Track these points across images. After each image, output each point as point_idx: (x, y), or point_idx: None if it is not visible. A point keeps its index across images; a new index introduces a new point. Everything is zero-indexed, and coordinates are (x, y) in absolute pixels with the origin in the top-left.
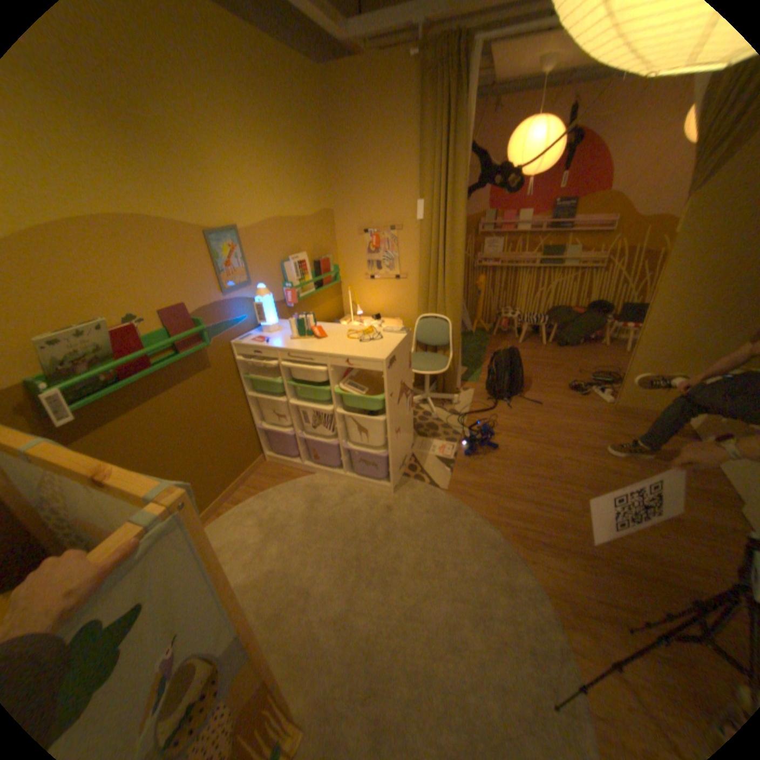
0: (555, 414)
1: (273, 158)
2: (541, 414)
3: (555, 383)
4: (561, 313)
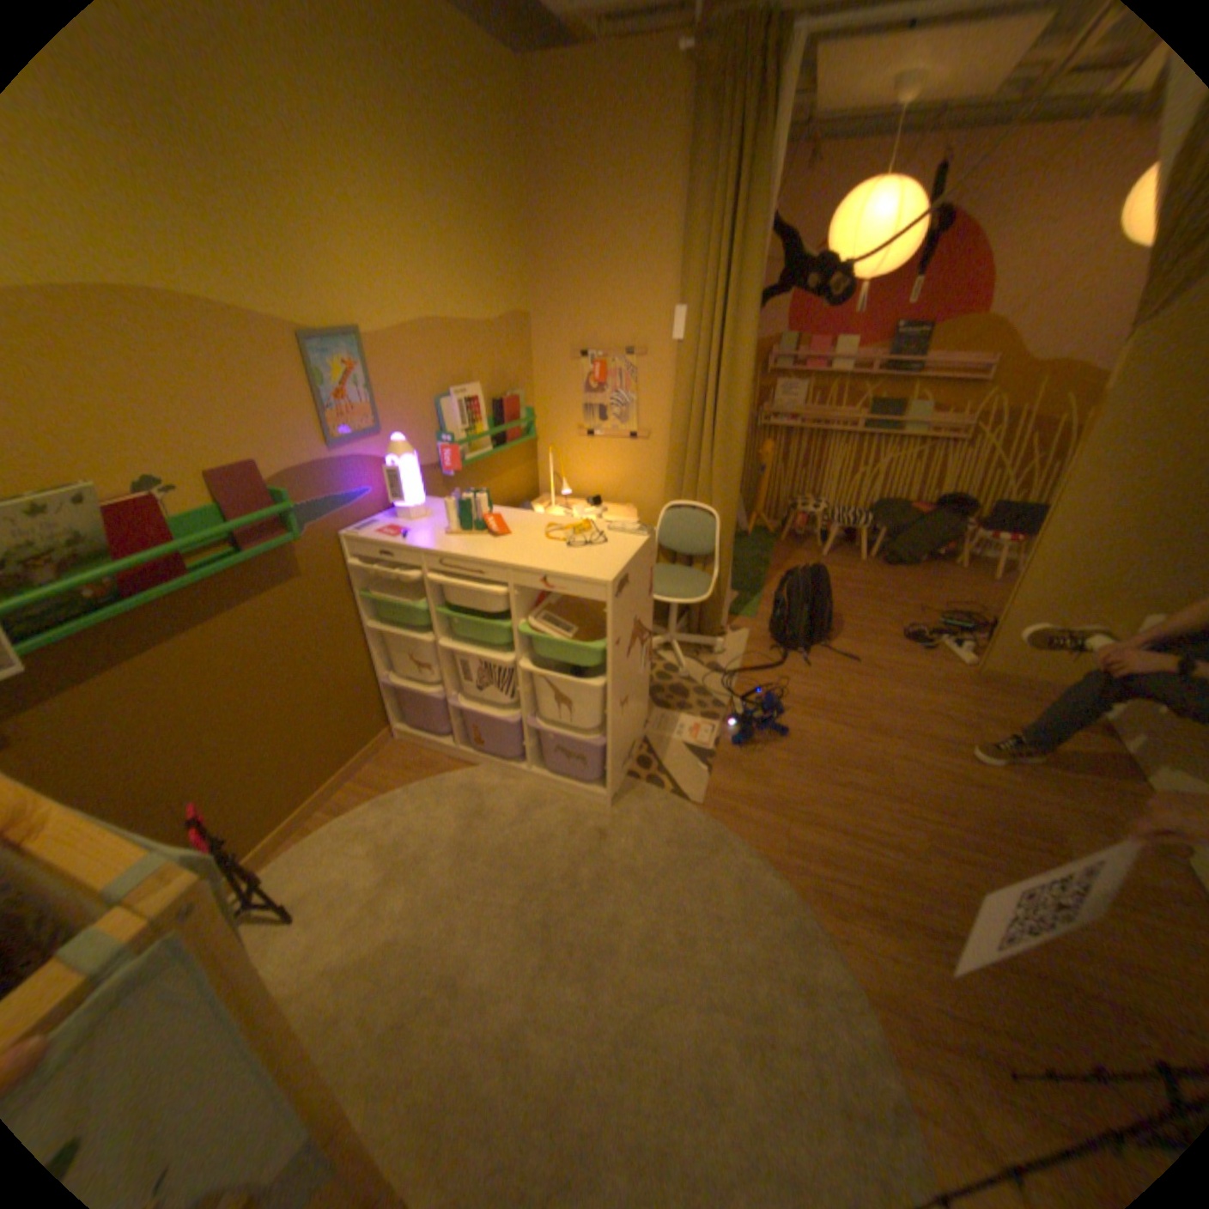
0: (881, 679)
1: (430, 213)
2: (858, 678)
3: (881, 626)
4: (893, 511)
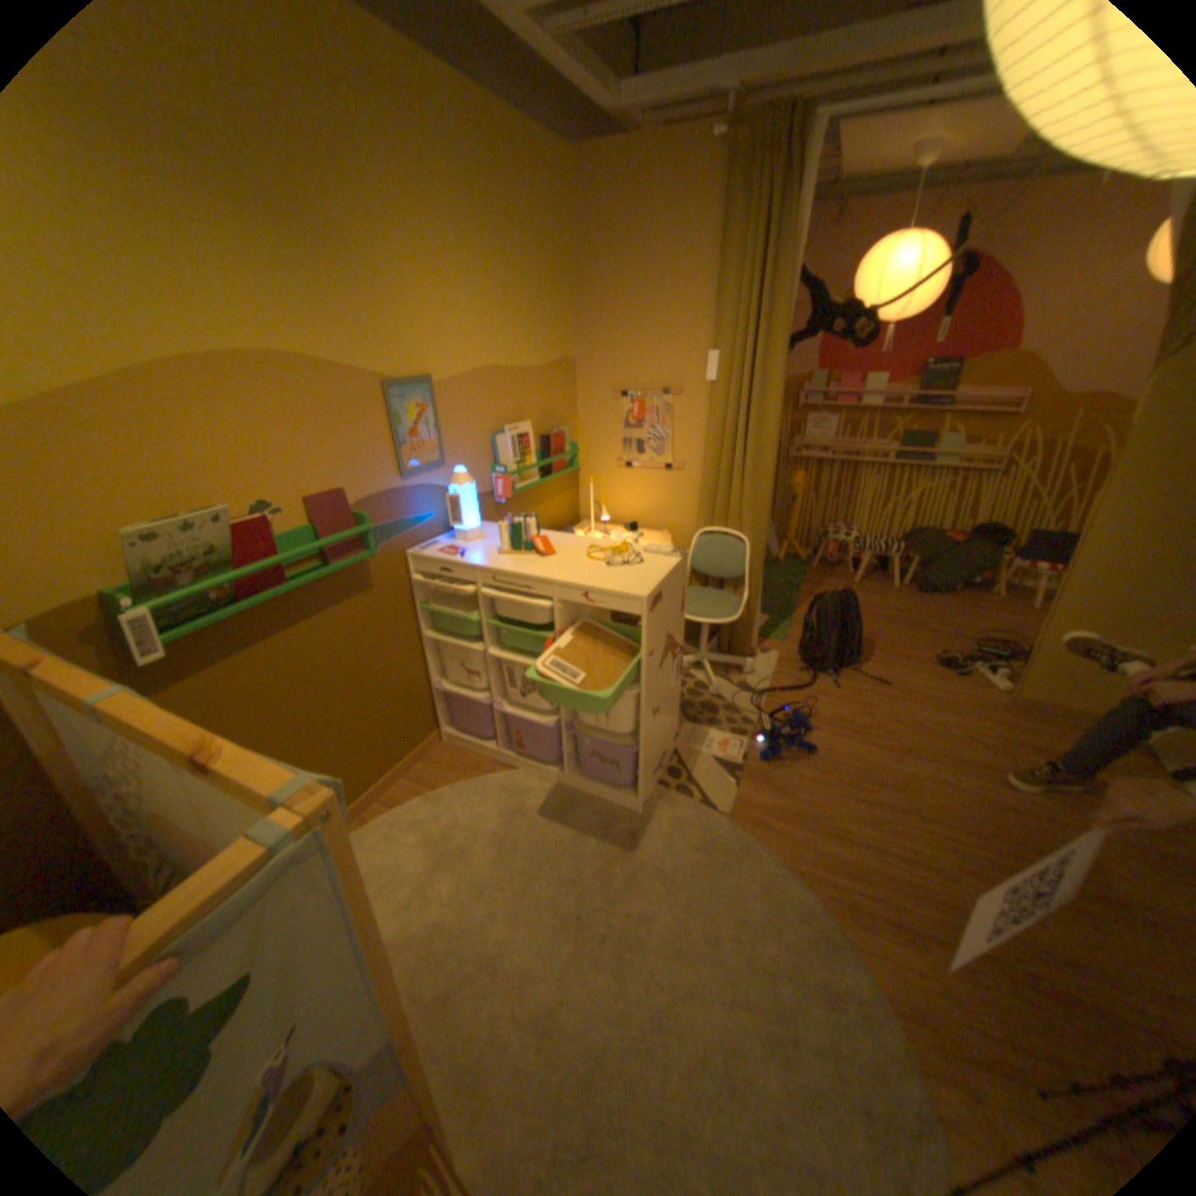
0: (912, 703)
1: (494, 278)
2: (888, 701)
3: (913, 652)
4: (926, 540)
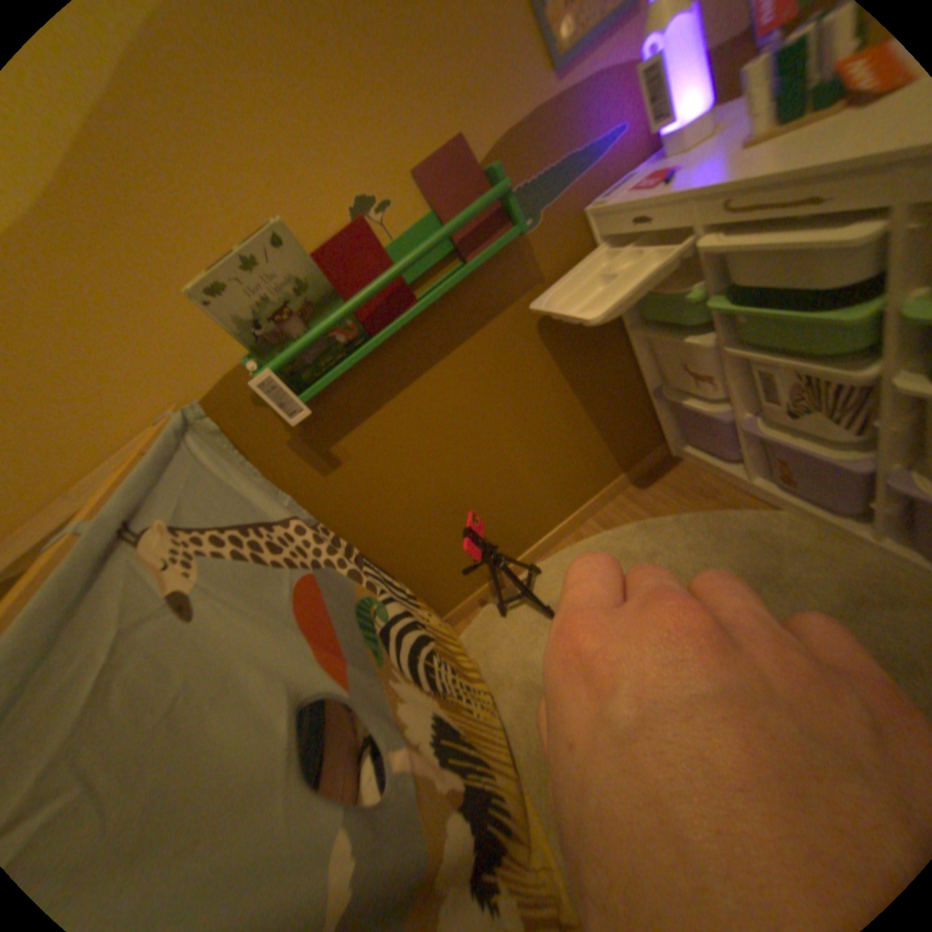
0: None
1: None
2: None
3: None
4: None
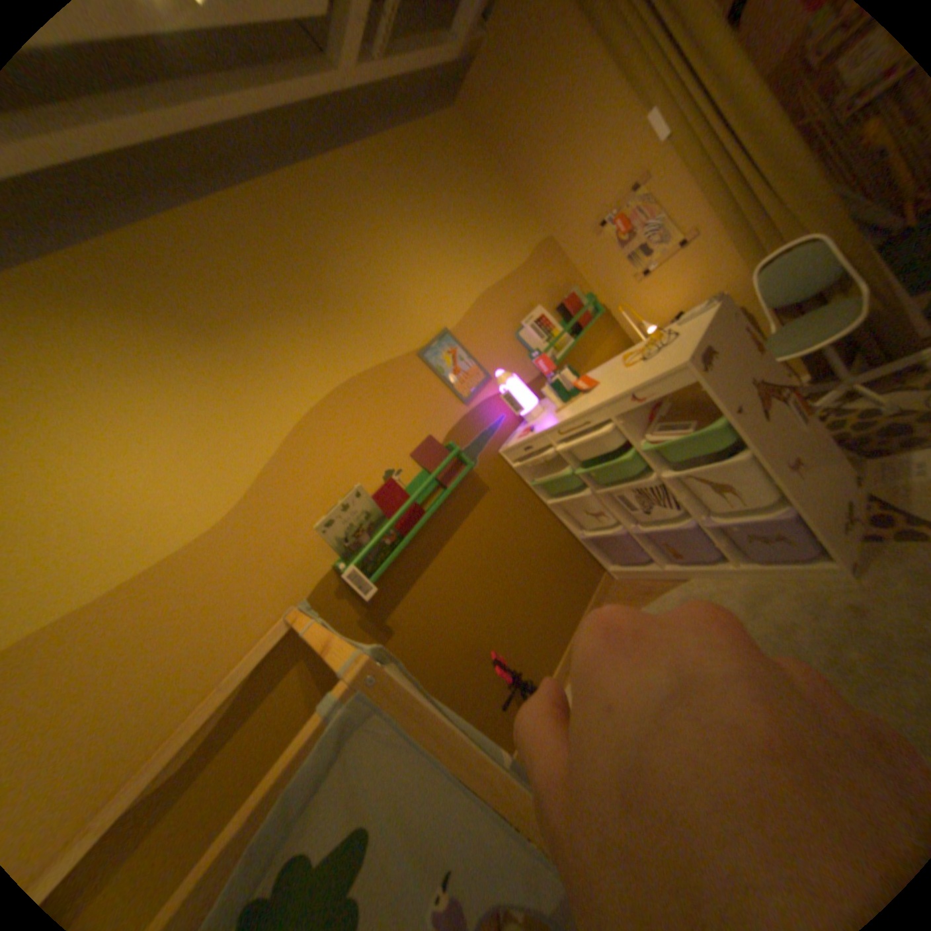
0: None
1: (452, 232)
2: None
3: None
4: None
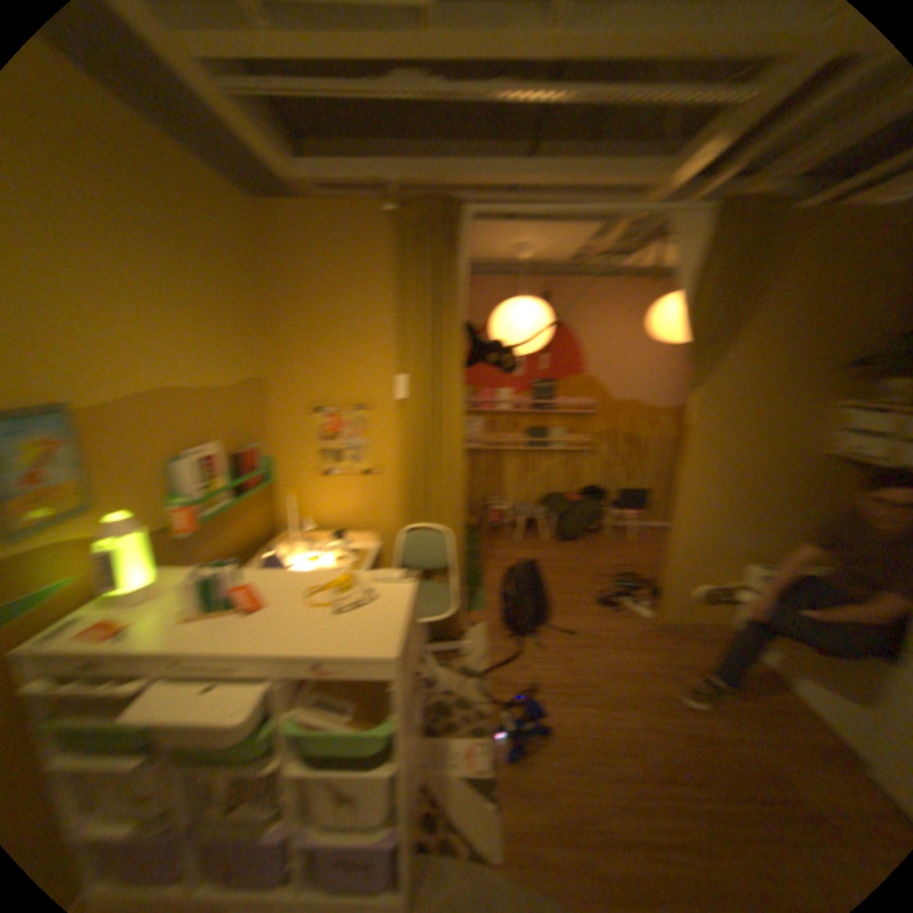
0: (601, 649)
1: (175, 298)
2: (585, 652)
3: (581, 597)
4: (558, 502)
